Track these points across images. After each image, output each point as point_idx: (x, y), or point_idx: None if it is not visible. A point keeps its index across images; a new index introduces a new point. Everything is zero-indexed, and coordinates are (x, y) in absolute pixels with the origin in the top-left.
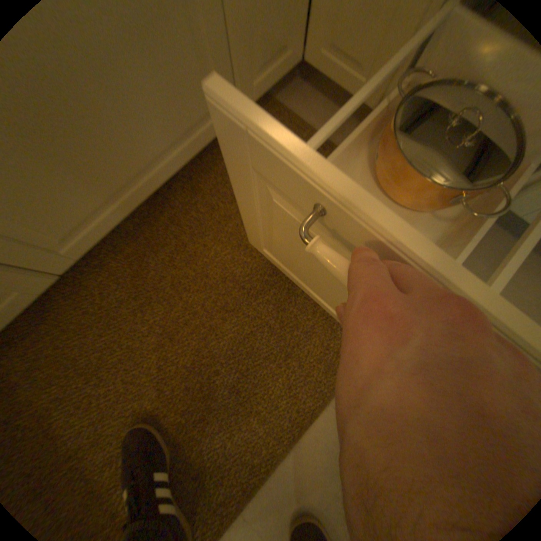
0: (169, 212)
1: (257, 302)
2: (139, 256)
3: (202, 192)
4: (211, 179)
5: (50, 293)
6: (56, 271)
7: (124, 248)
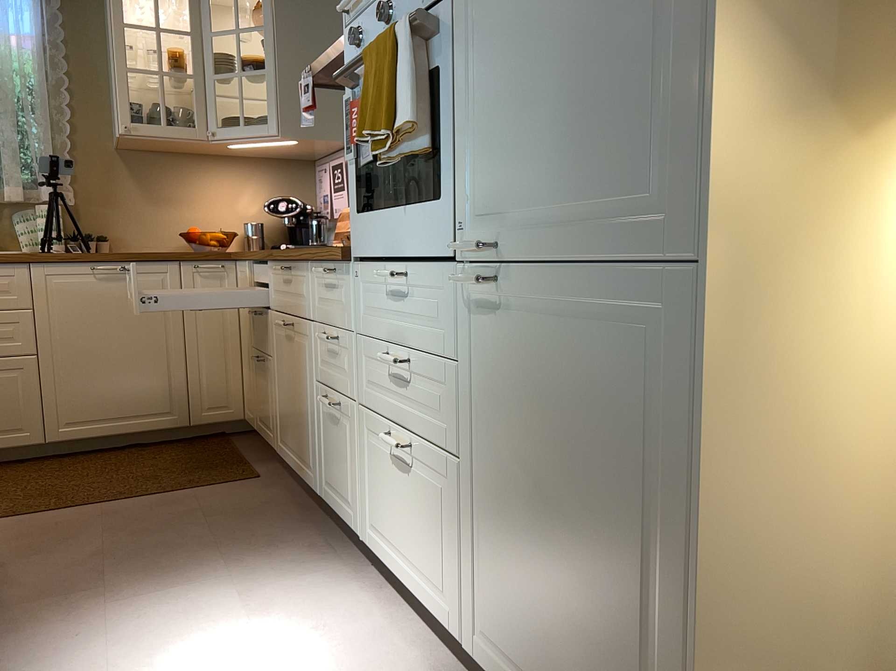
0: (119, 454)
1: (118, 477)
2: (83, 461)
3: (145, 452)
4: (156, 449)
5: (25, 463)
6: (46, 443)
7: (81, 458)
